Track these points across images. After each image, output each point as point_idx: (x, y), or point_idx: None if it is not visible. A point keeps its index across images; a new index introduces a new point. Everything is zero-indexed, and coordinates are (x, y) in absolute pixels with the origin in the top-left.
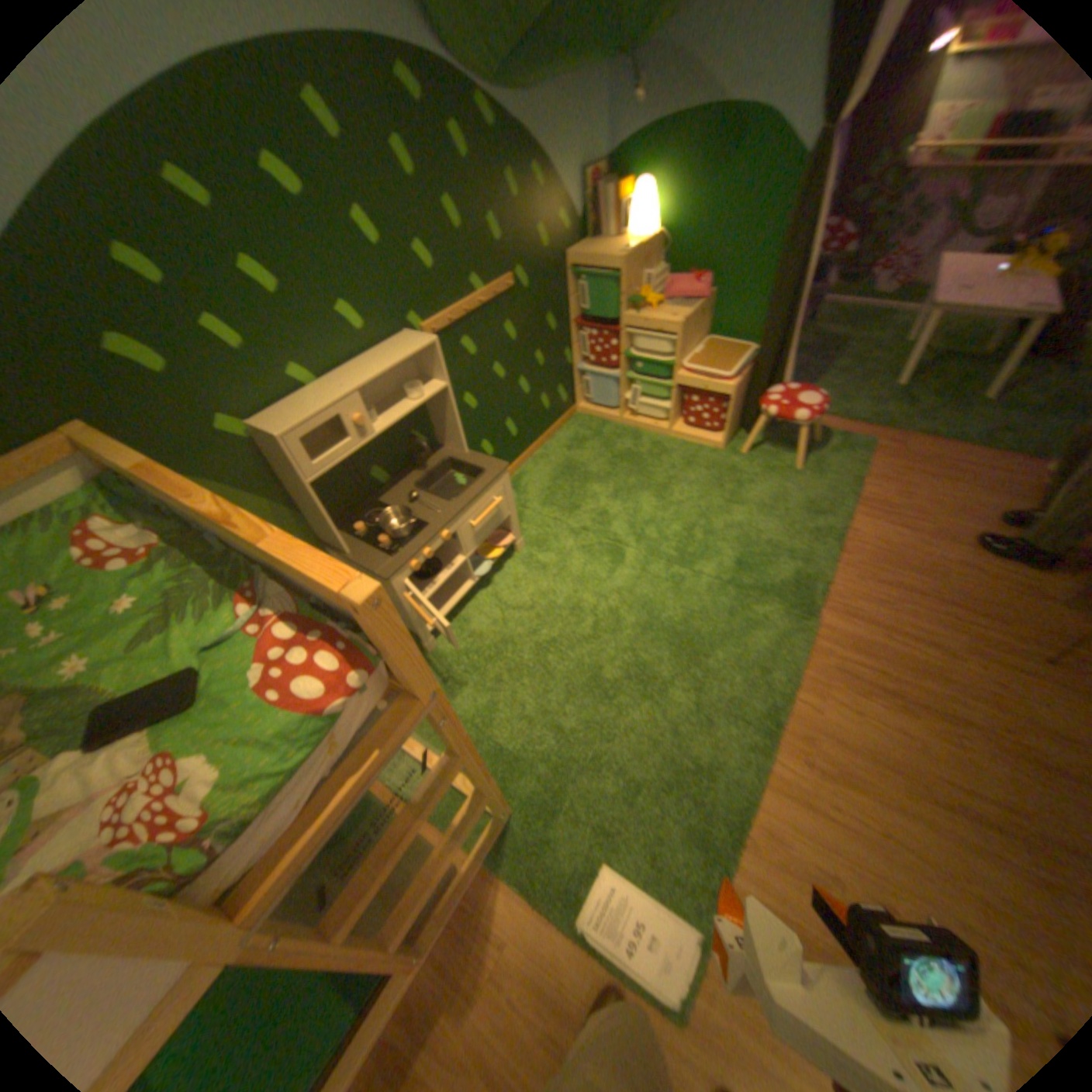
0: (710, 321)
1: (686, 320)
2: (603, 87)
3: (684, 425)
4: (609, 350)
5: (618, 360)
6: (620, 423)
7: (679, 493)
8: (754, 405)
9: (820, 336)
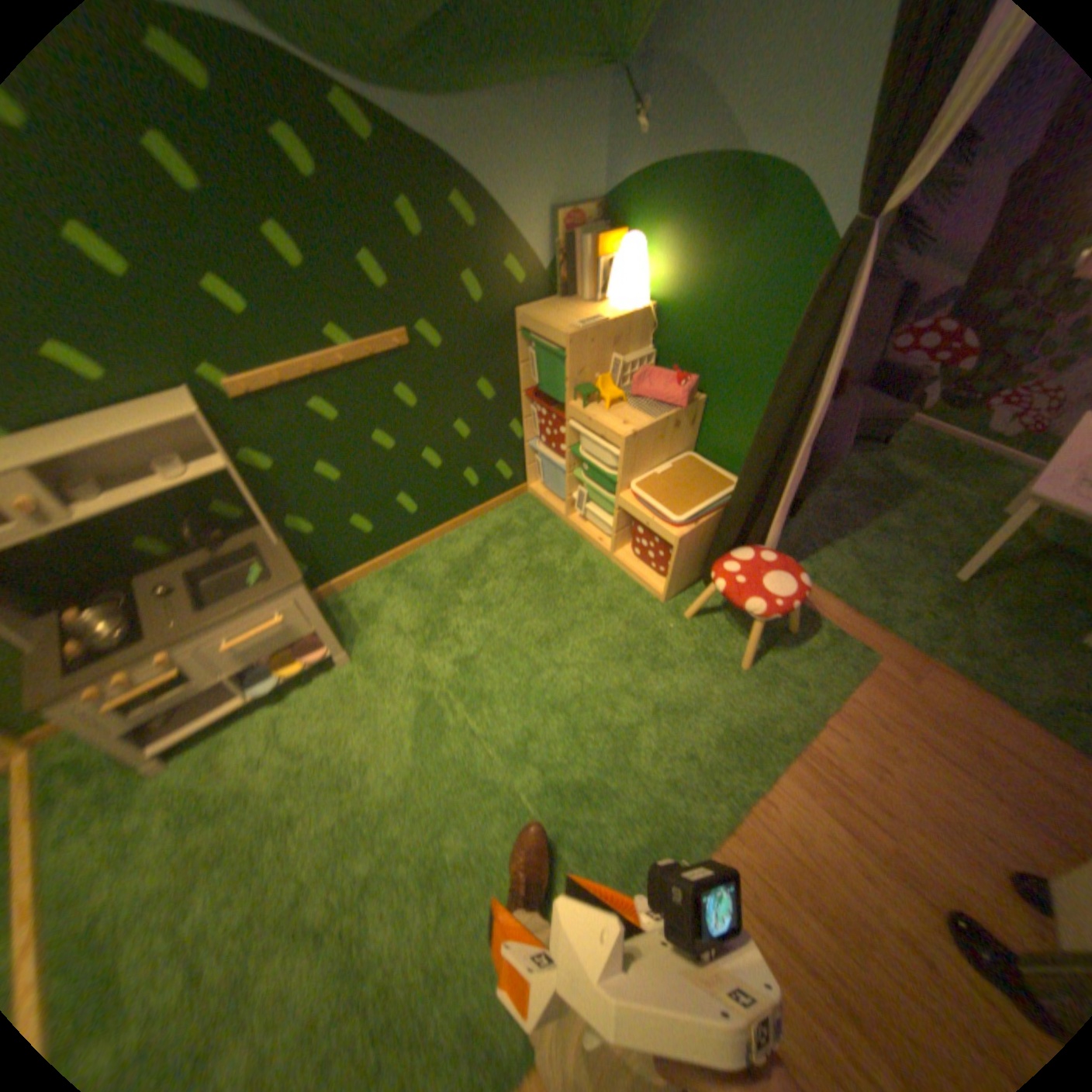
0: (694, 433)
1: (636, 433)
2: (600, 106)
3: (627, 555)
4: (556, 438)
5: (566, 451)
6: (565, 522)
7: (573, 648)
8: (716, 560)
9: (883, 471)
